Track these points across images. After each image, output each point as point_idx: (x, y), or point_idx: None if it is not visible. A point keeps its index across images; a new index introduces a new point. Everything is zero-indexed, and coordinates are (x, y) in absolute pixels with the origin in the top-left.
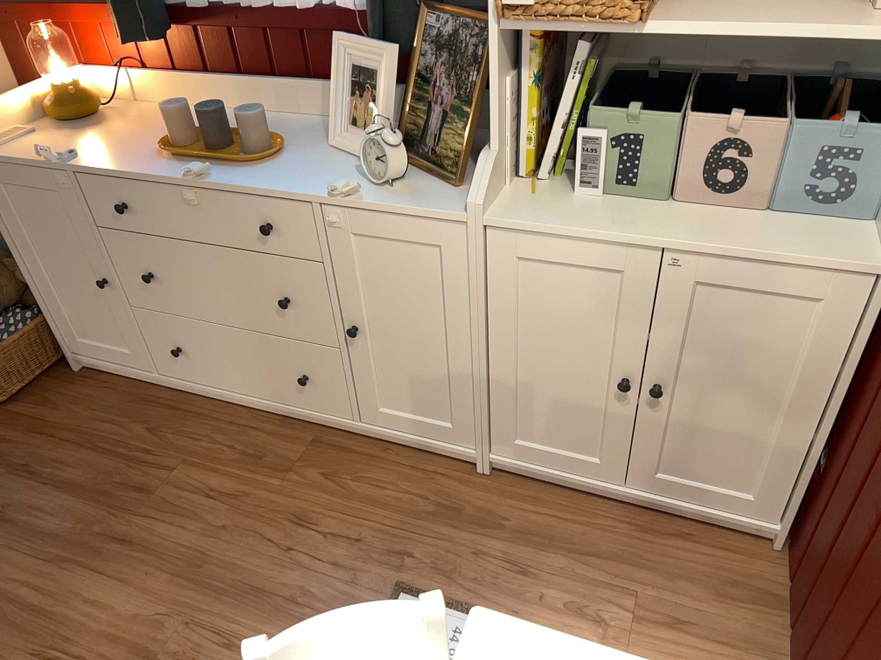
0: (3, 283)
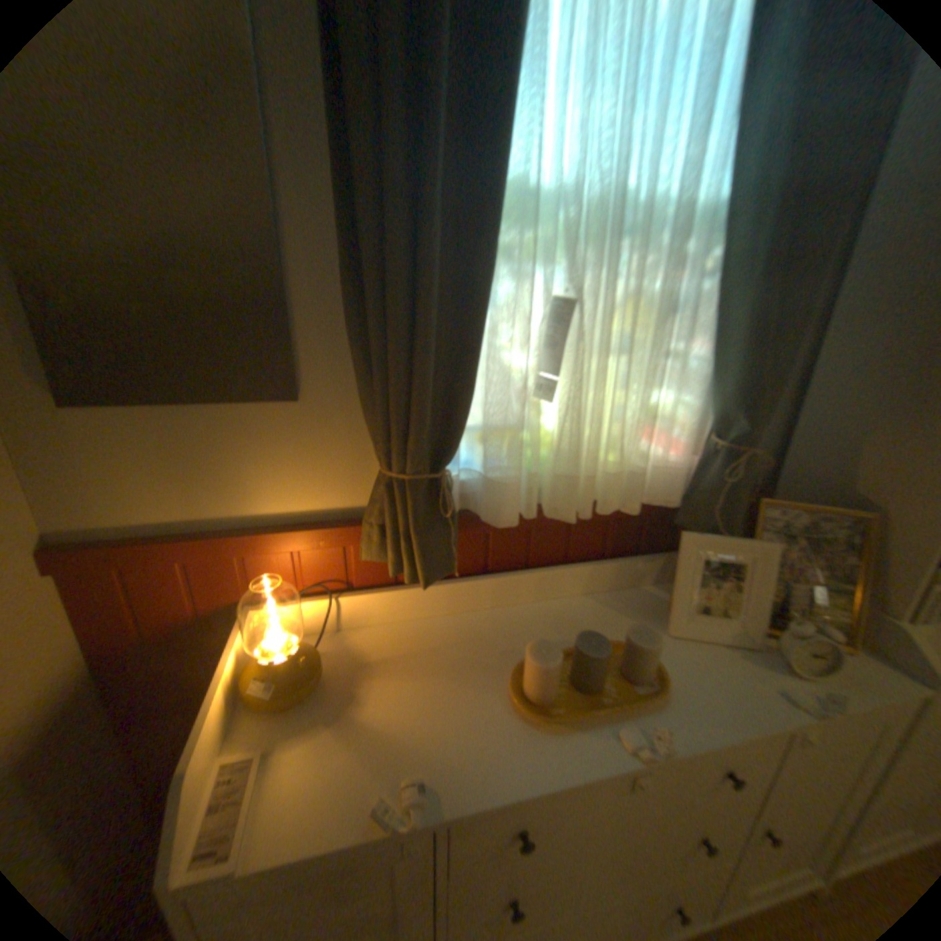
0: None
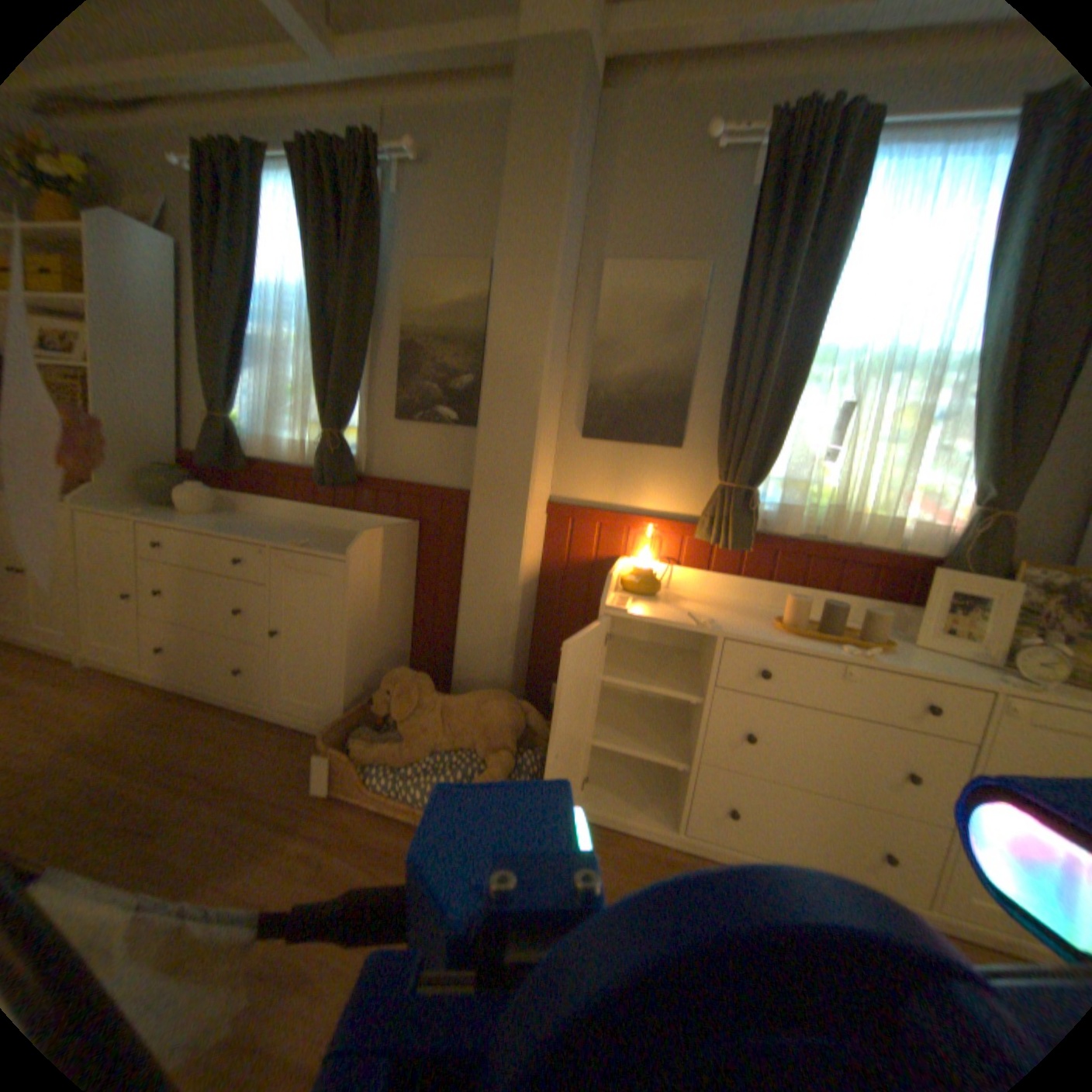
0: (514, 721)
